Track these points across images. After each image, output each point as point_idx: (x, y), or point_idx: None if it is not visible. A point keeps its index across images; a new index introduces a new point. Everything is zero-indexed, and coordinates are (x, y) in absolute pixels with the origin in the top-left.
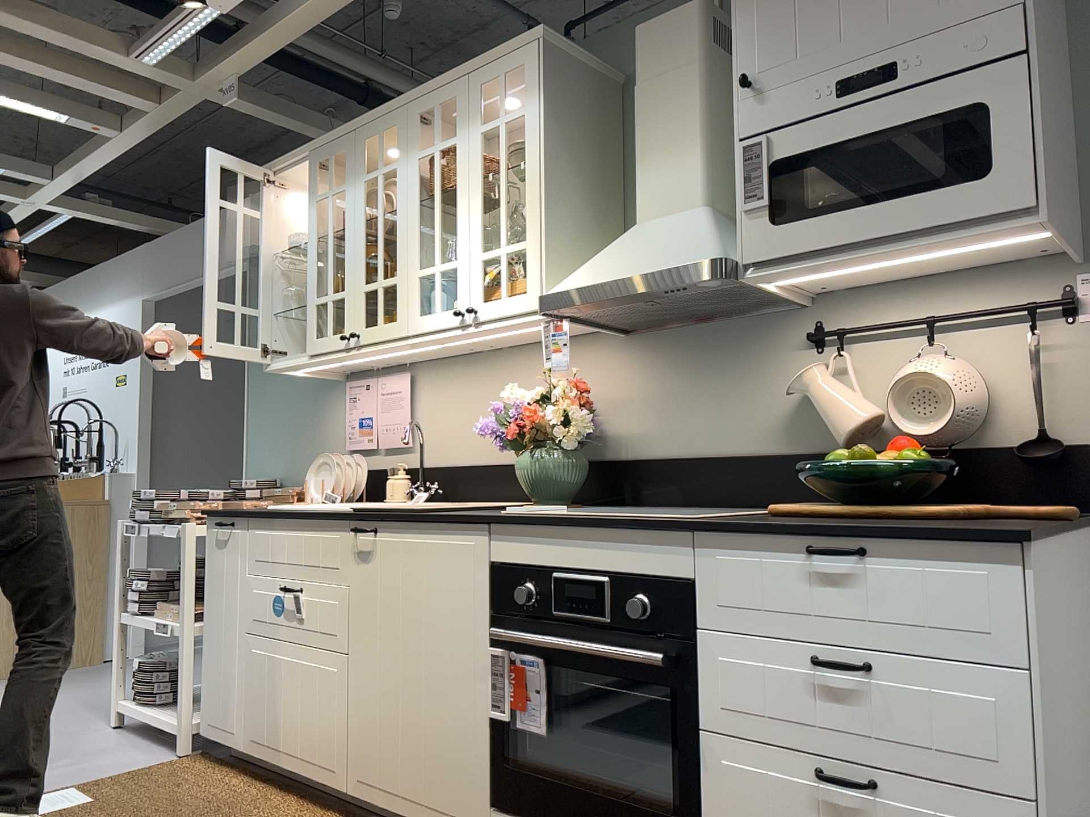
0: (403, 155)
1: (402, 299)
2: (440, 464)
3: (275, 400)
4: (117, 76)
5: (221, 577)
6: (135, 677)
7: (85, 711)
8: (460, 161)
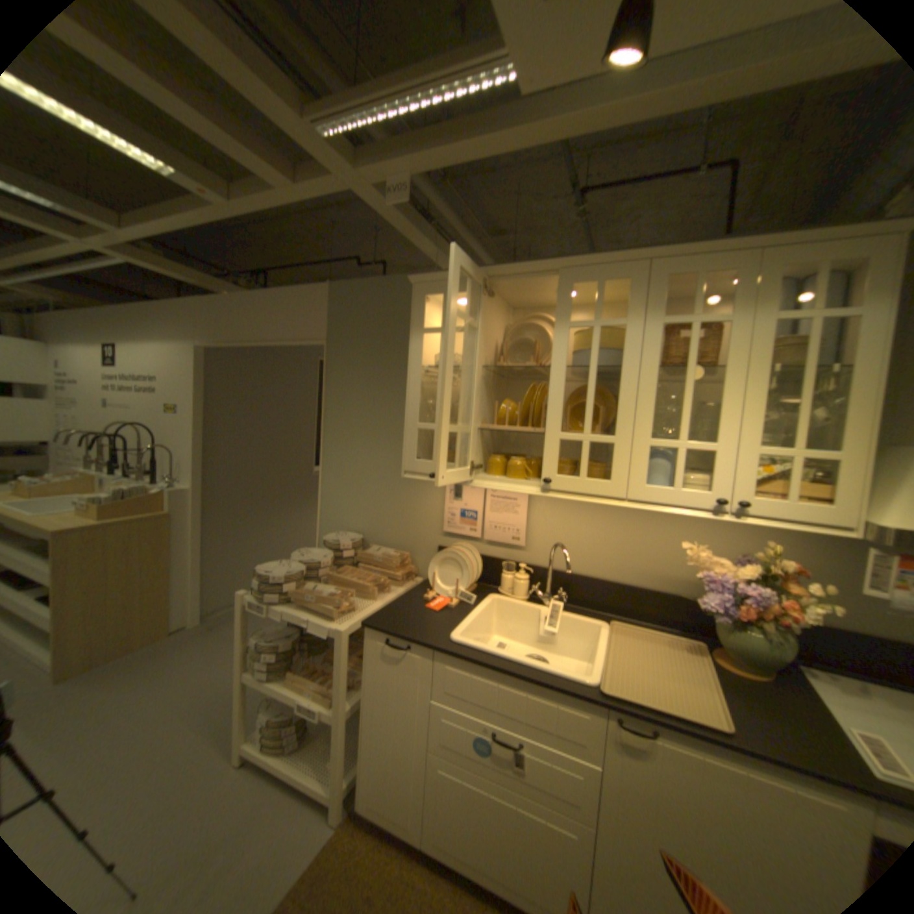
0: (638, 313)
1: (624, 462)
2: (558, 569)
3: (357, 468)
4: (251, 134)
5: (389, 690)
6: (260, 732)
7: (191, 735)
8: (737, 341)
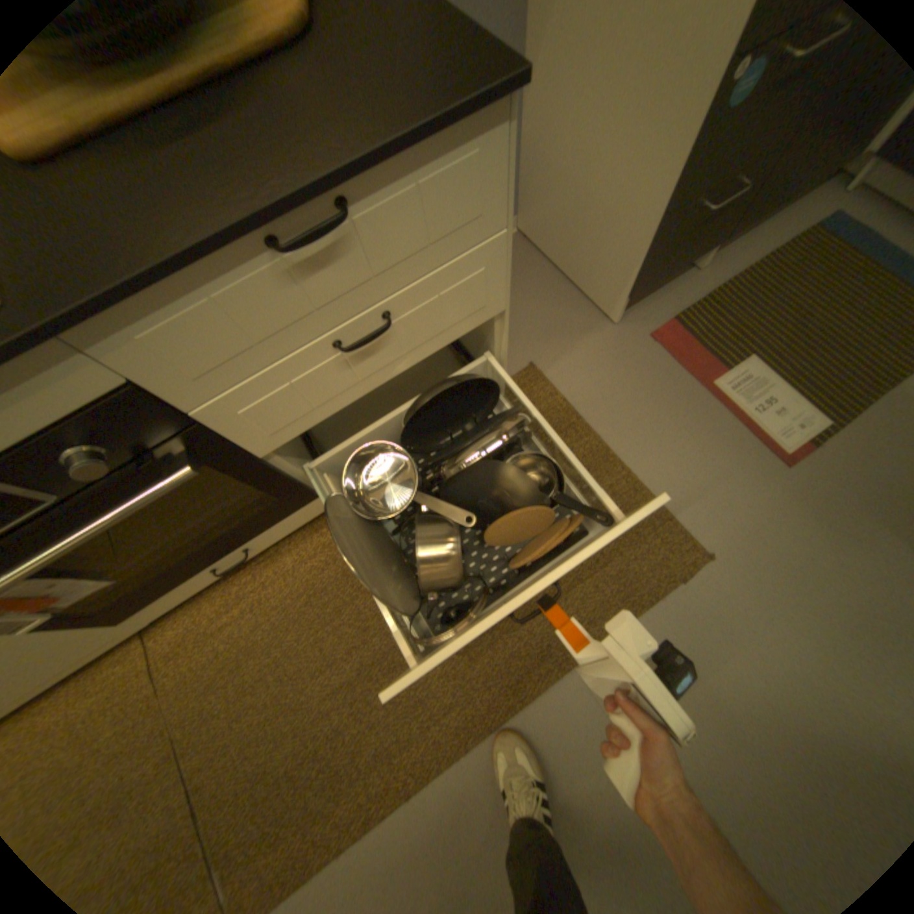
0: None
1: None
2: None
3: None
4: None
5: None
6: None
7: None
8: None
